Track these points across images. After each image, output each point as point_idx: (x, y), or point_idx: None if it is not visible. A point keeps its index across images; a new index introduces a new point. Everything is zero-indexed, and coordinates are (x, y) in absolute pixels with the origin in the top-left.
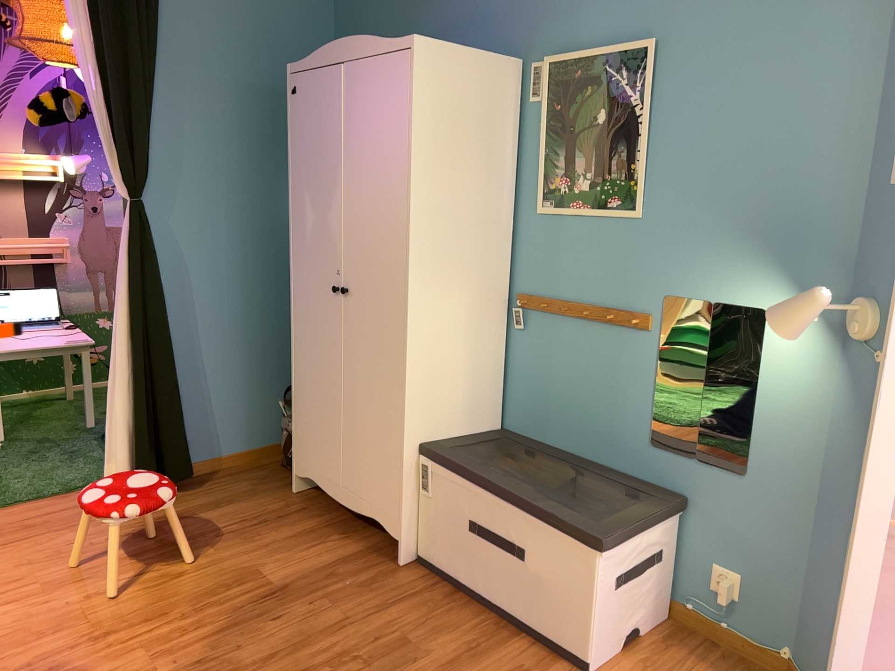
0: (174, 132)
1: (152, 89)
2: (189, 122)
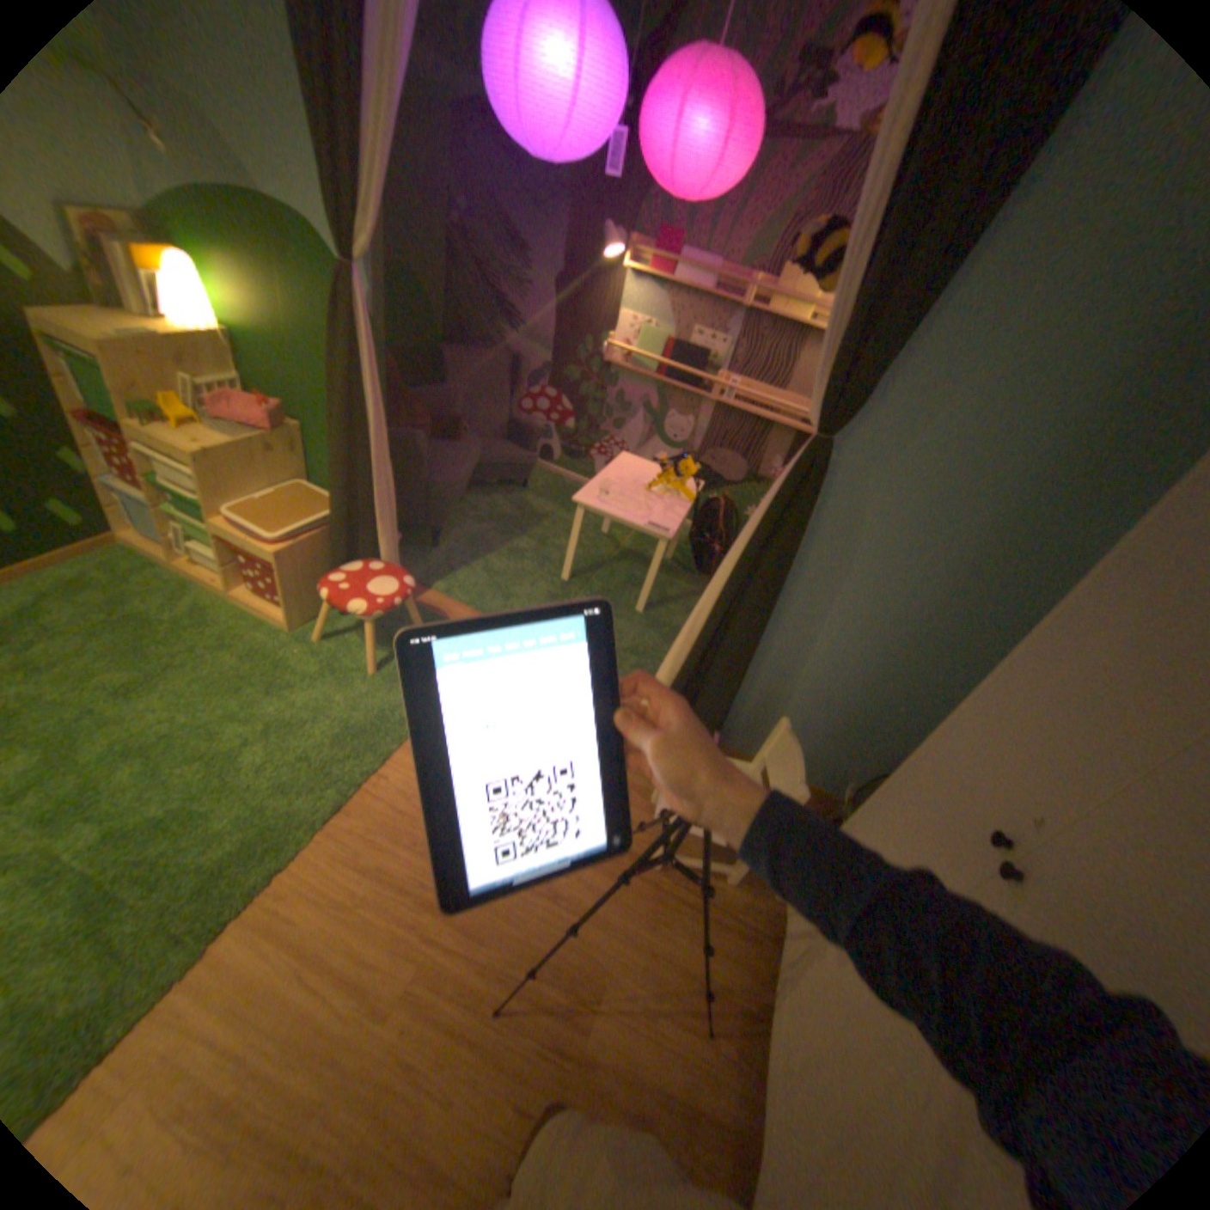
0: (975, 340)
1: (973, 242)
2: (1023, 325)
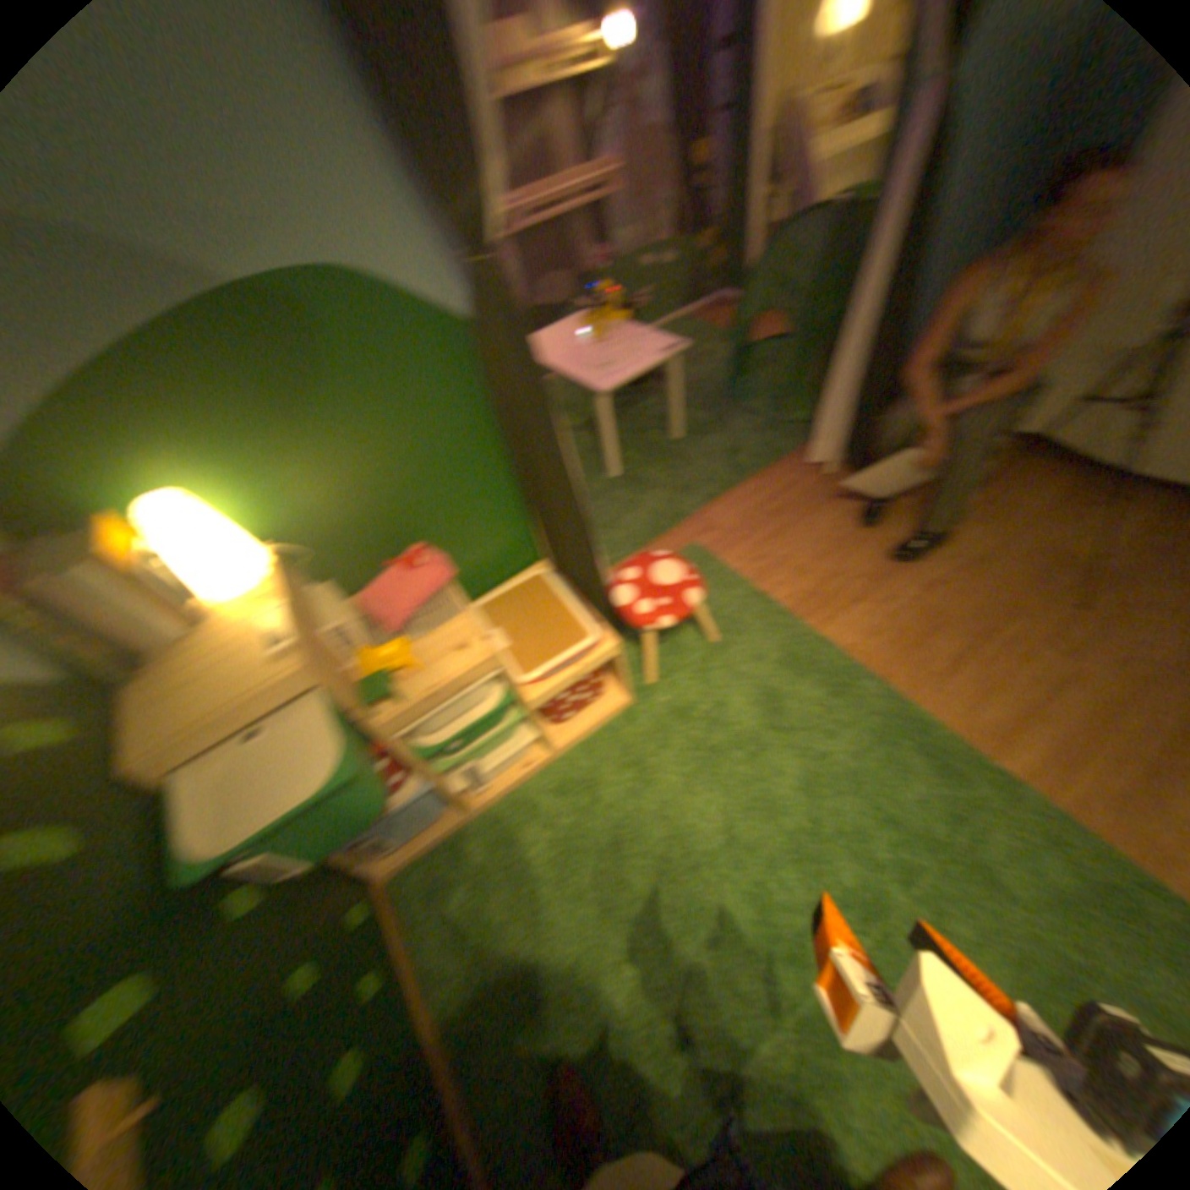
0: None
1: None
2: None
